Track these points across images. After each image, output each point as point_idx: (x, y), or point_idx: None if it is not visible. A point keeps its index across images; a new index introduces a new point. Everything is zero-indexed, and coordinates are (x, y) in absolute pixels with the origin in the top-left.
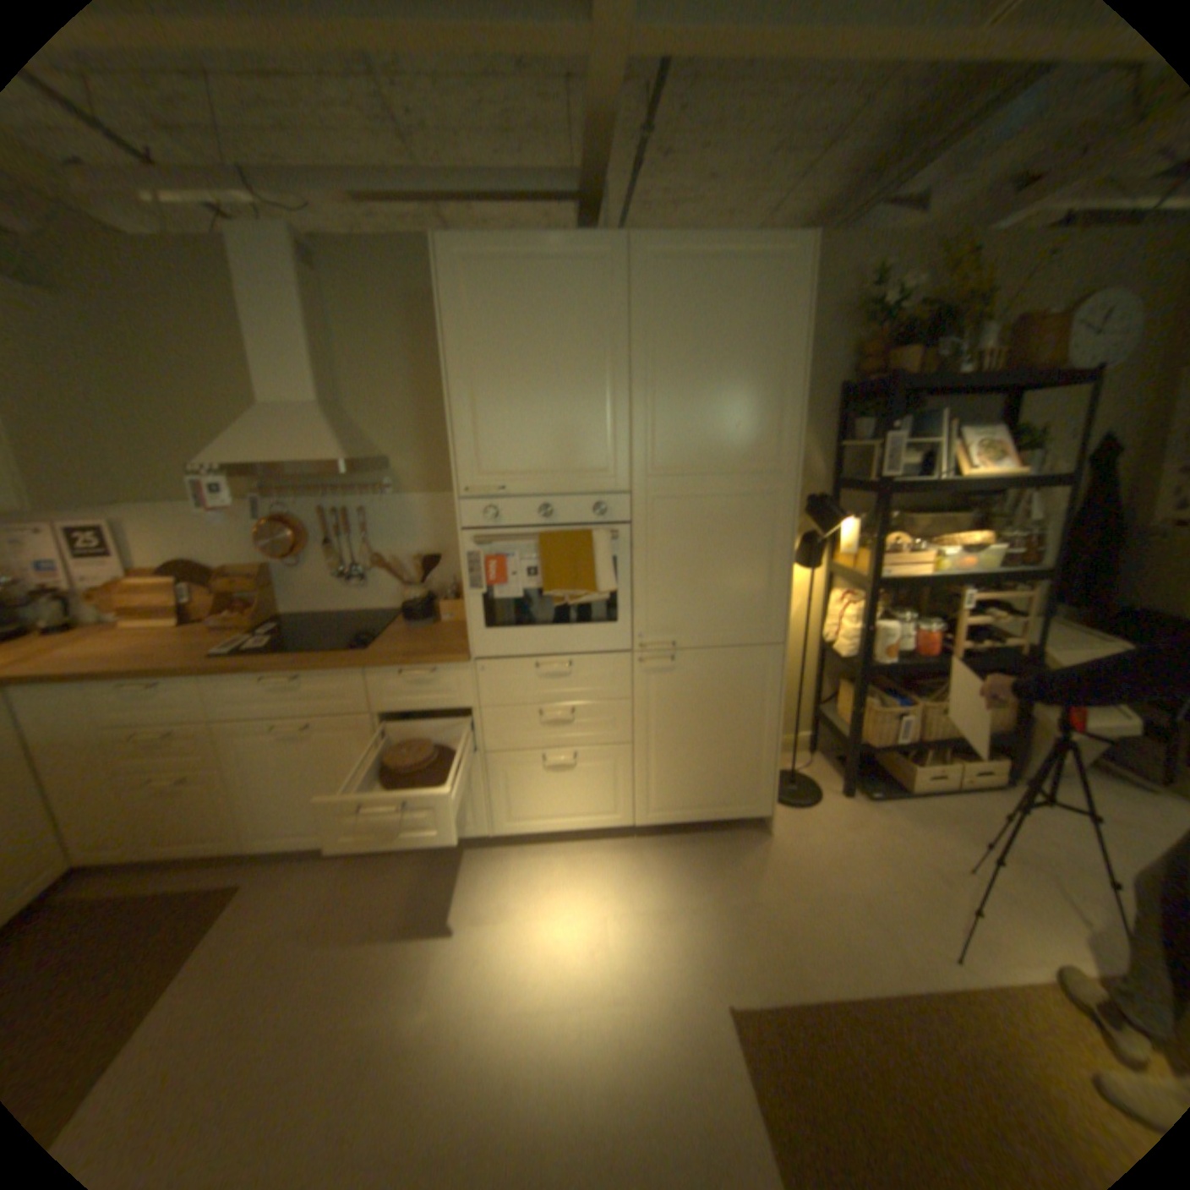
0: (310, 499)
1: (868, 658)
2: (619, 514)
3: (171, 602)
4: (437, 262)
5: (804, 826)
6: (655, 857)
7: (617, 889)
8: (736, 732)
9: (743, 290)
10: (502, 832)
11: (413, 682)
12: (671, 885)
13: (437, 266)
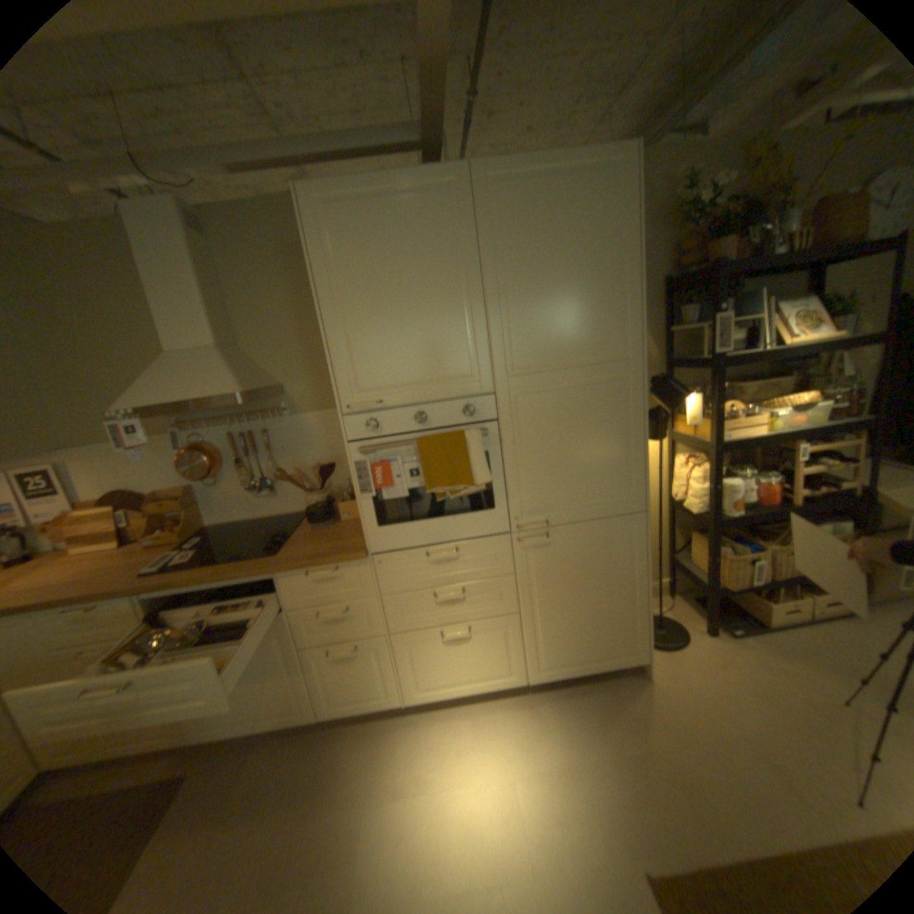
0: (221, 426)
1: (719, 513)
2: (487, 413)
3: (112, 527)
4: (303, 209)
5: (679, 668)
6: (551, 712)
7: (521, 749)
8: (611, 594)
9: (578, 200)
10: (413, 702)
11: (320, 580)
12: (569, 740)
13: (304, 212)
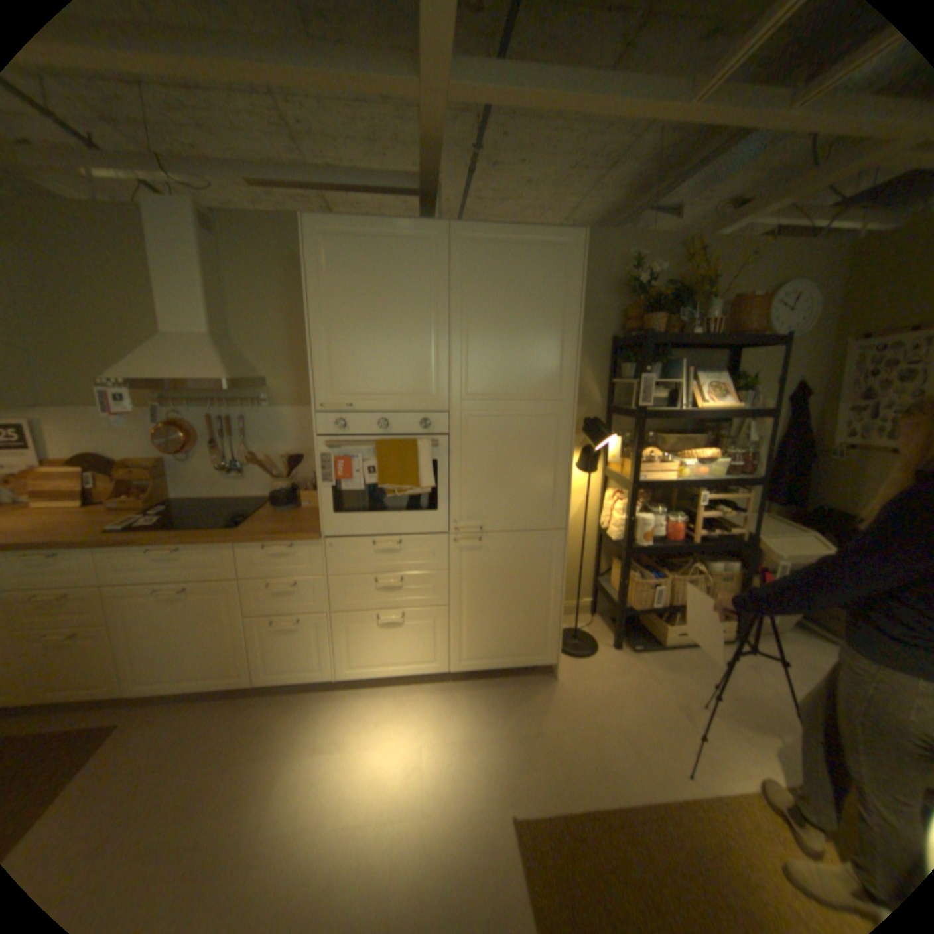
0: (203, 407)
1: (631, 541)
2: (441, 427)
3: (80, 486)
4: (307, 234)
5: (583, 671)
6: (466, 696)
7: (434, 723)
8: (530, 597)
9: (534, 267)
10: (344, 676)
11: (275, 554)
12: (476, 718)
13: (307, 236)
